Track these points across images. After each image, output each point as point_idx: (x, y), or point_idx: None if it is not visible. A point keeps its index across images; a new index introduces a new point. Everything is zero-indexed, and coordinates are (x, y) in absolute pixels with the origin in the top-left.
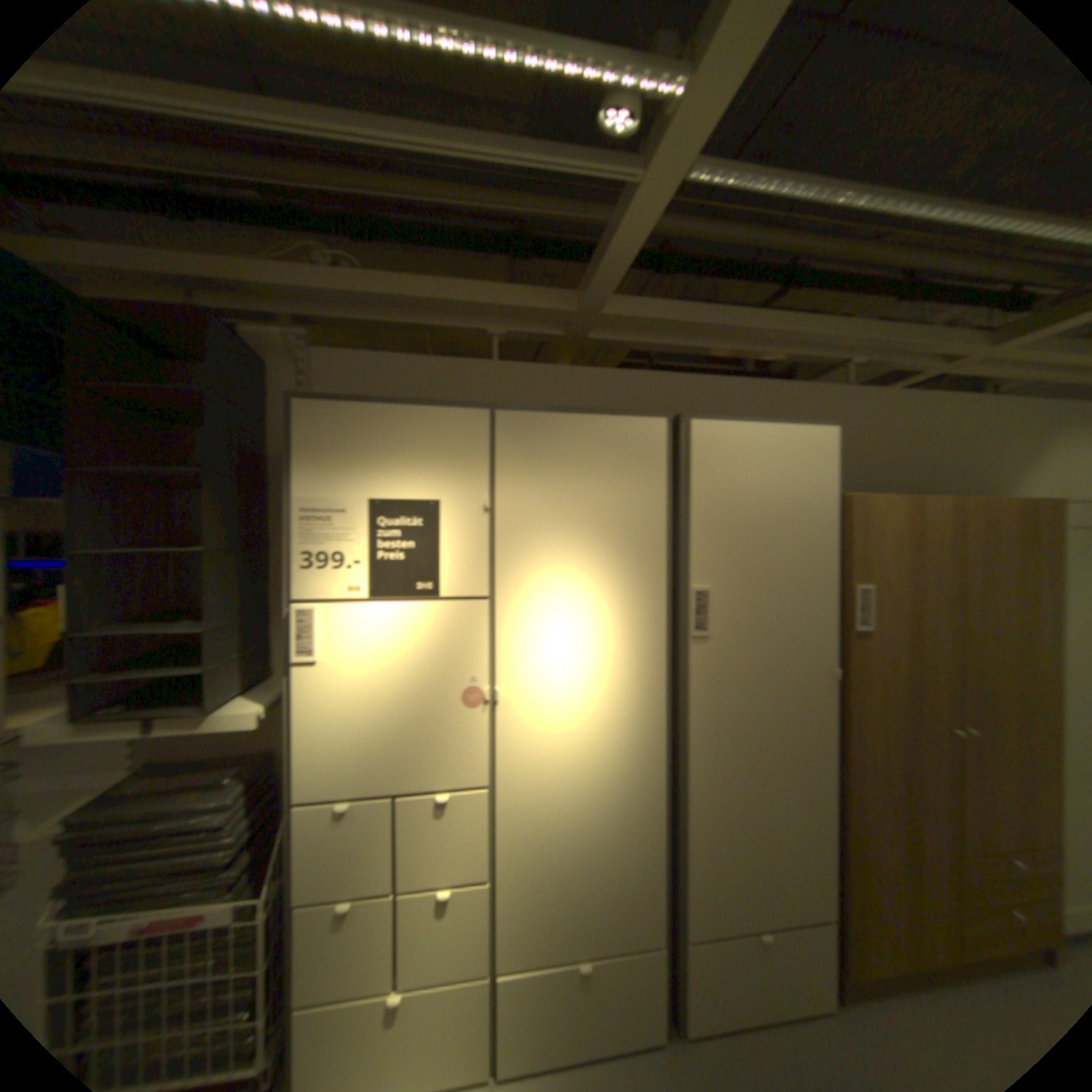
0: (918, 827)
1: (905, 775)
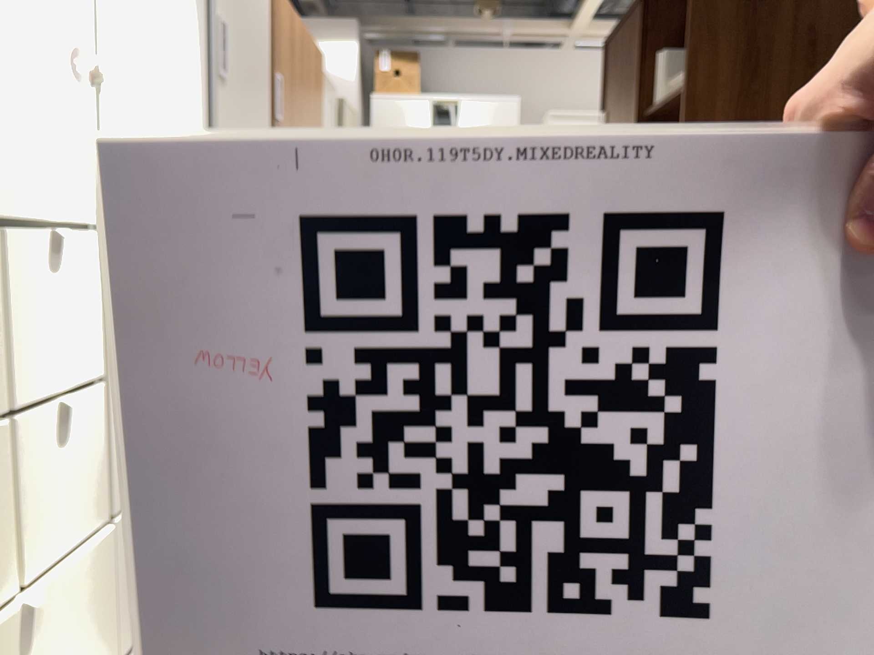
0: None
1: None
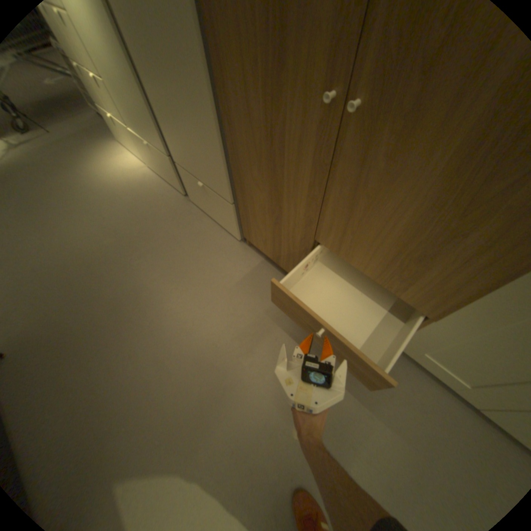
0: (277, 184)
1: (263, 122)
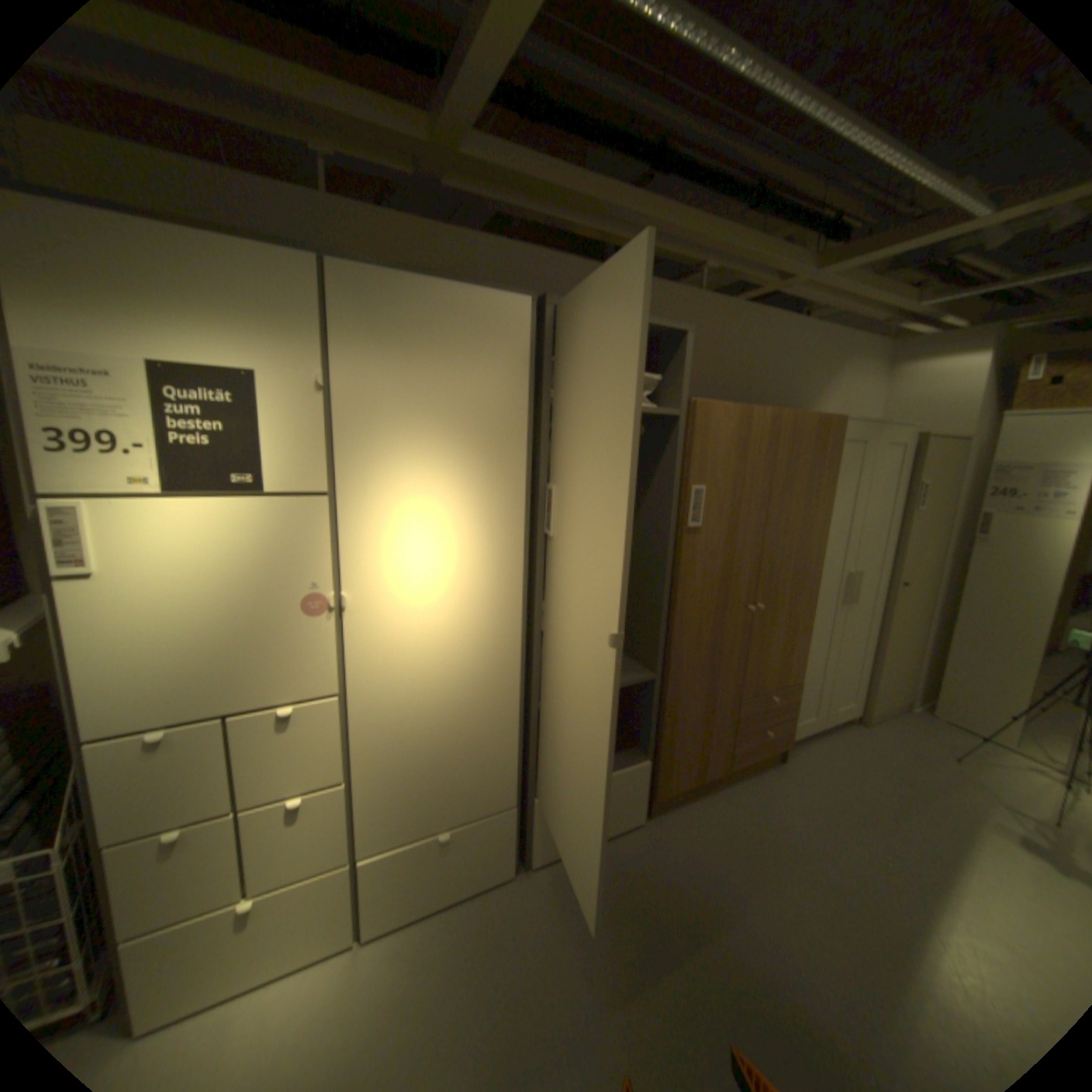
0: (714, 681)
1: (710, 643)
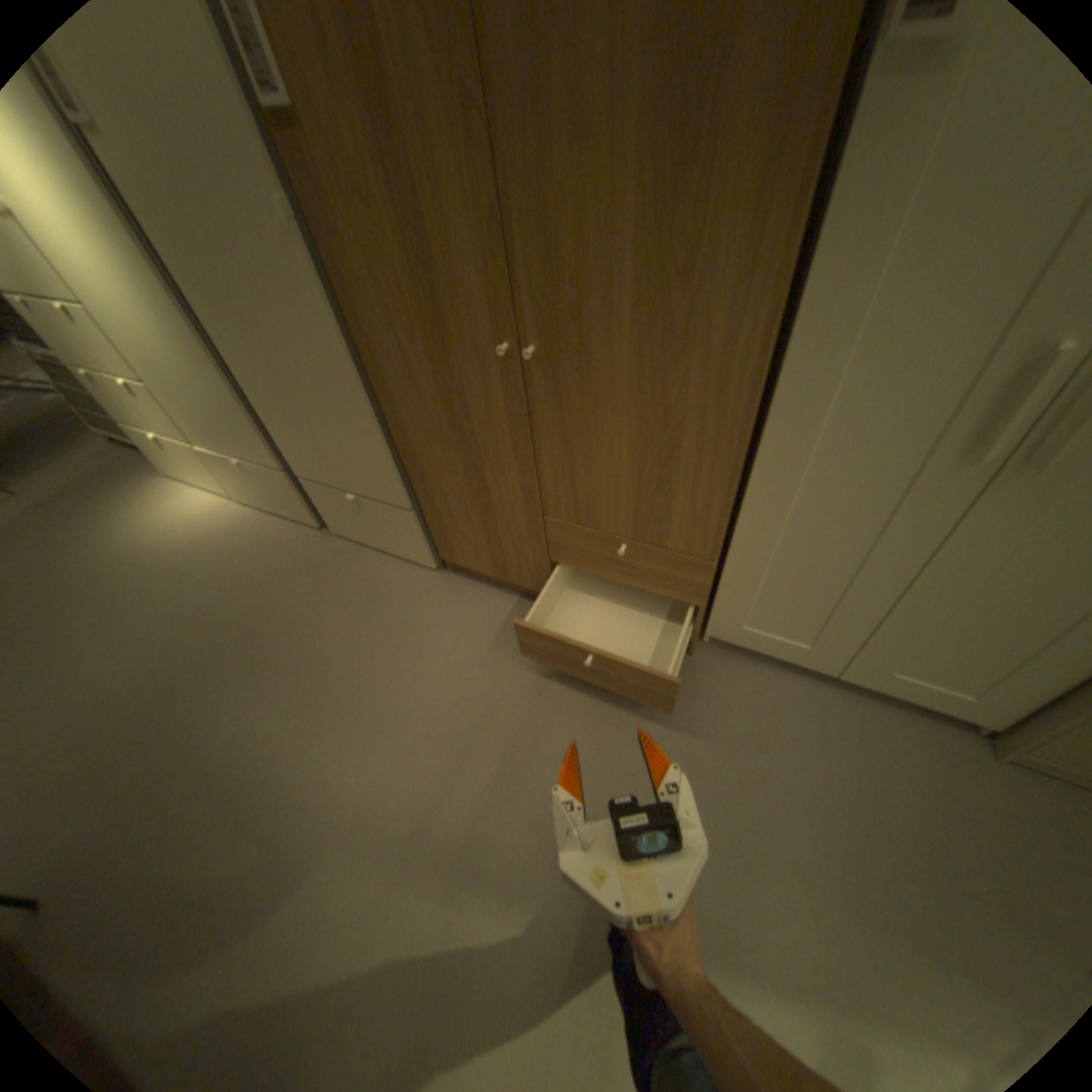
0: (473, 458)
1: (437, 390)
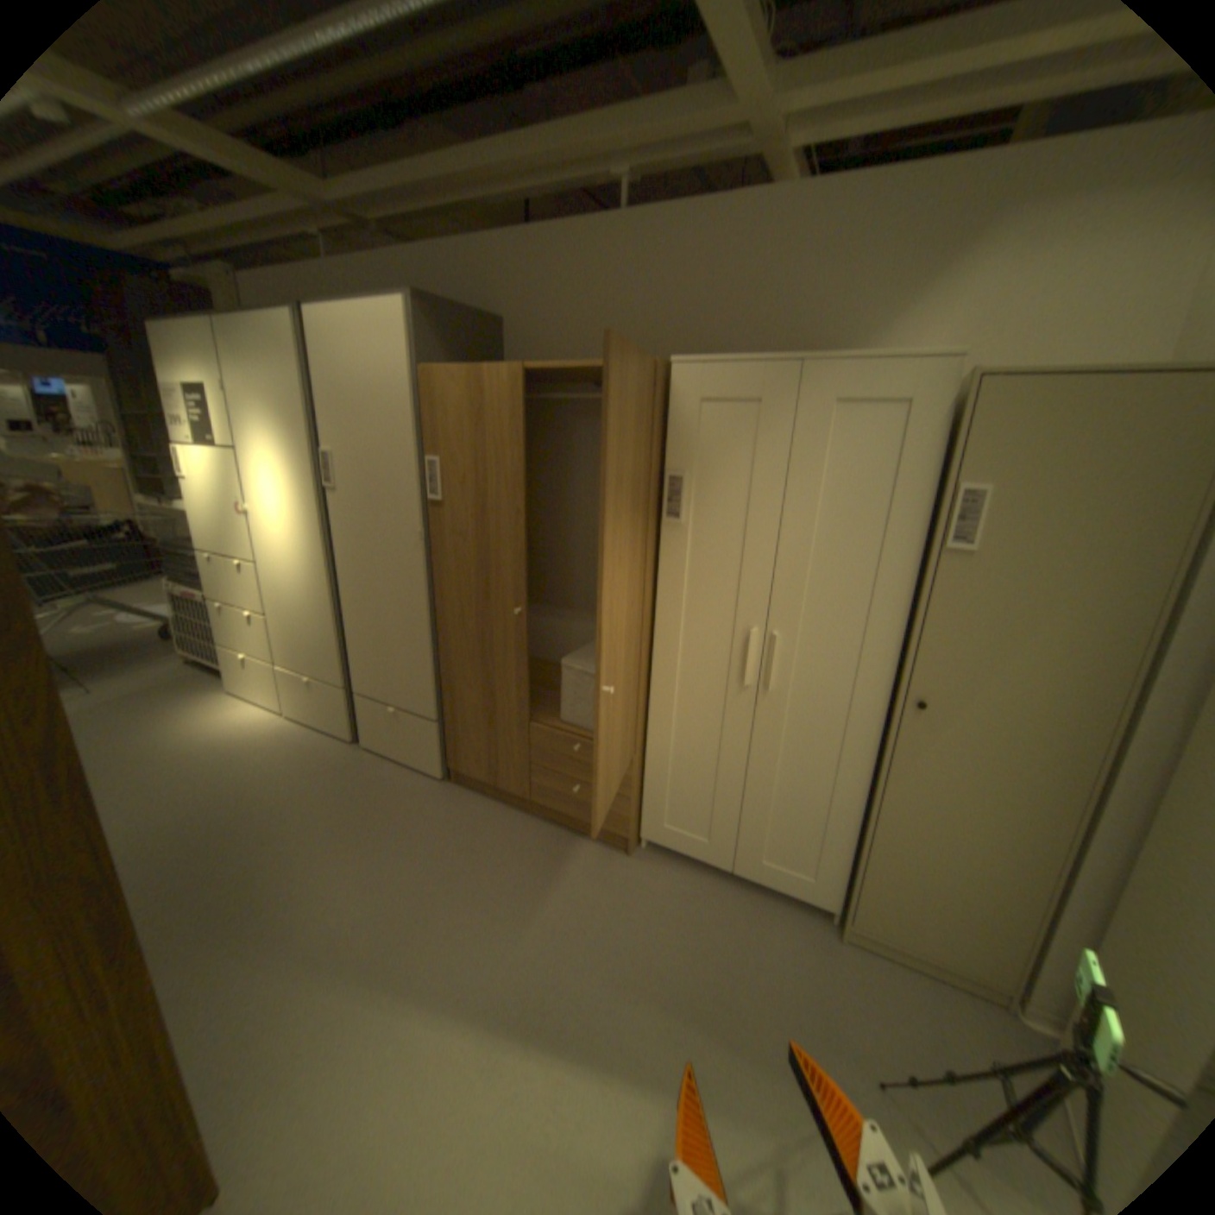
0: (490, 679)
1: (477, 633)
